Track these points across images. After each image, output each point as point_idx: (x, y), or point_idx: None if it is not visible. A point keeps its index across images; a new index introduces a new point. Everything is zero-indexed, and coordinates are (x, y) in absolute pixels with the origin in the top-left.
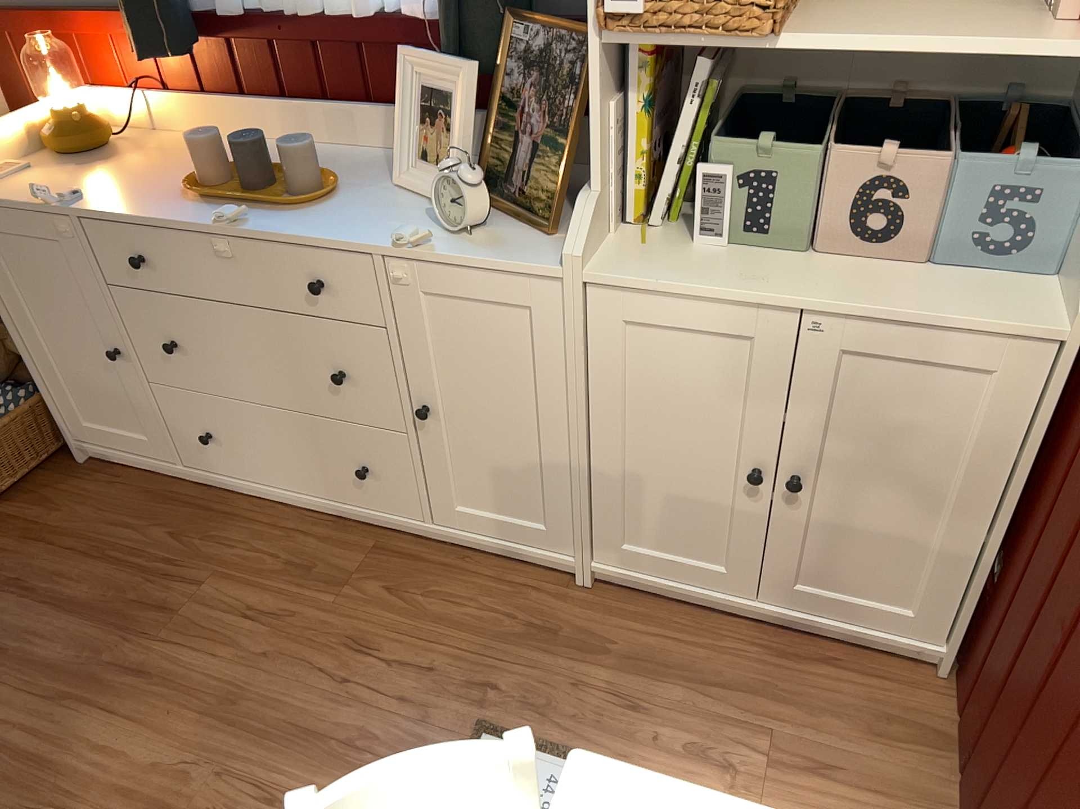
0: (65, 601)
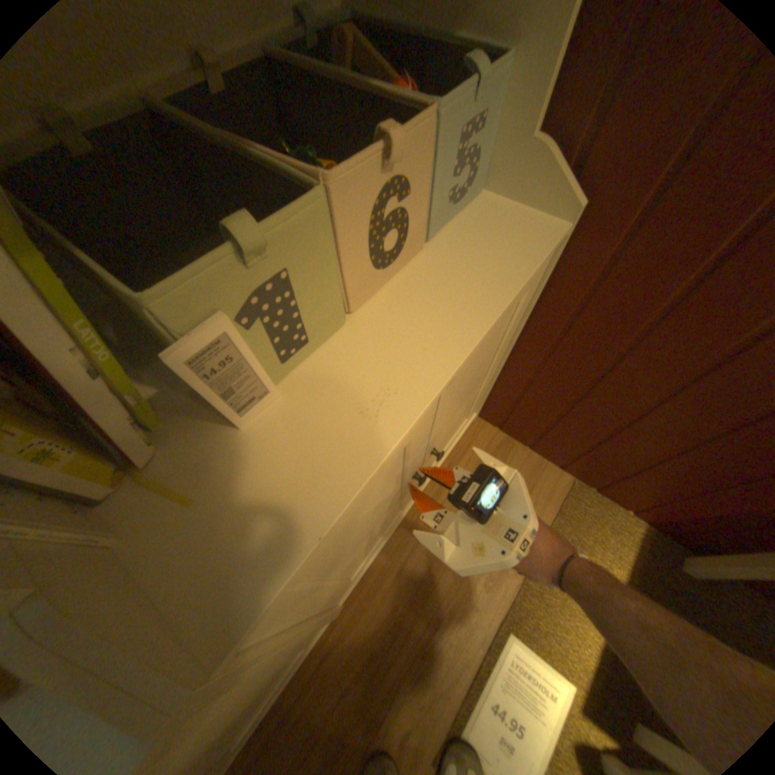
0: None
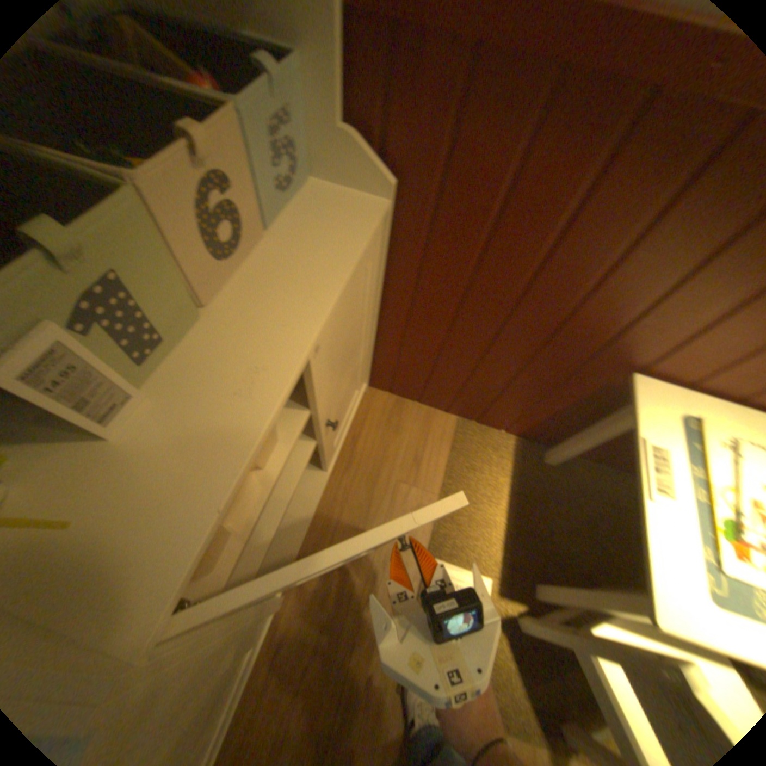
0: None
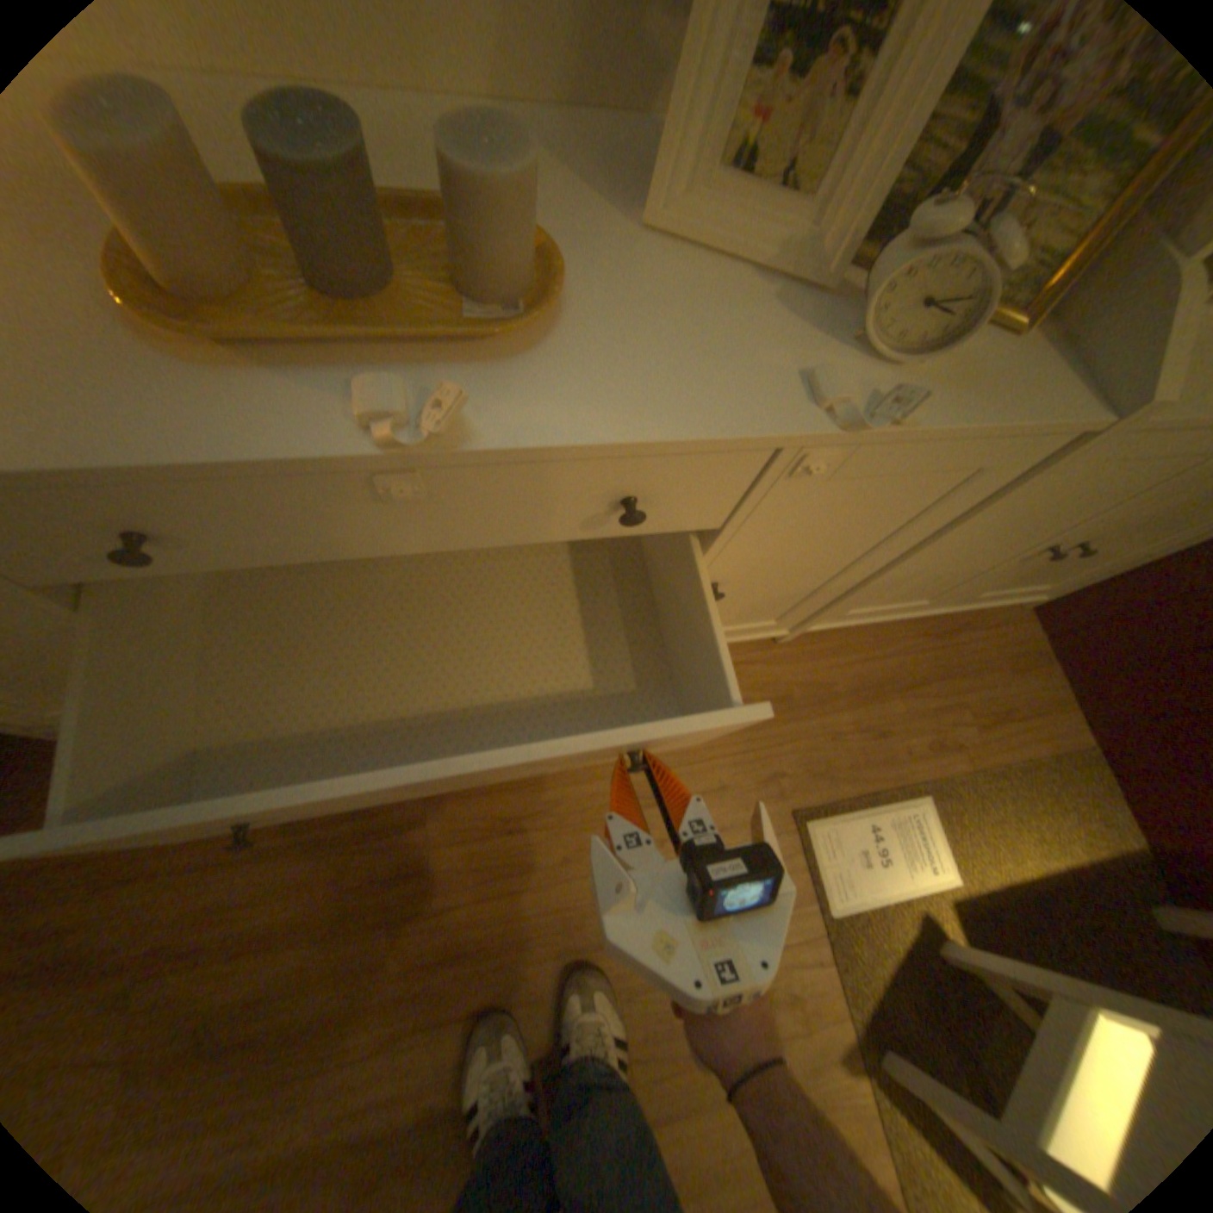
0: (256, 953)
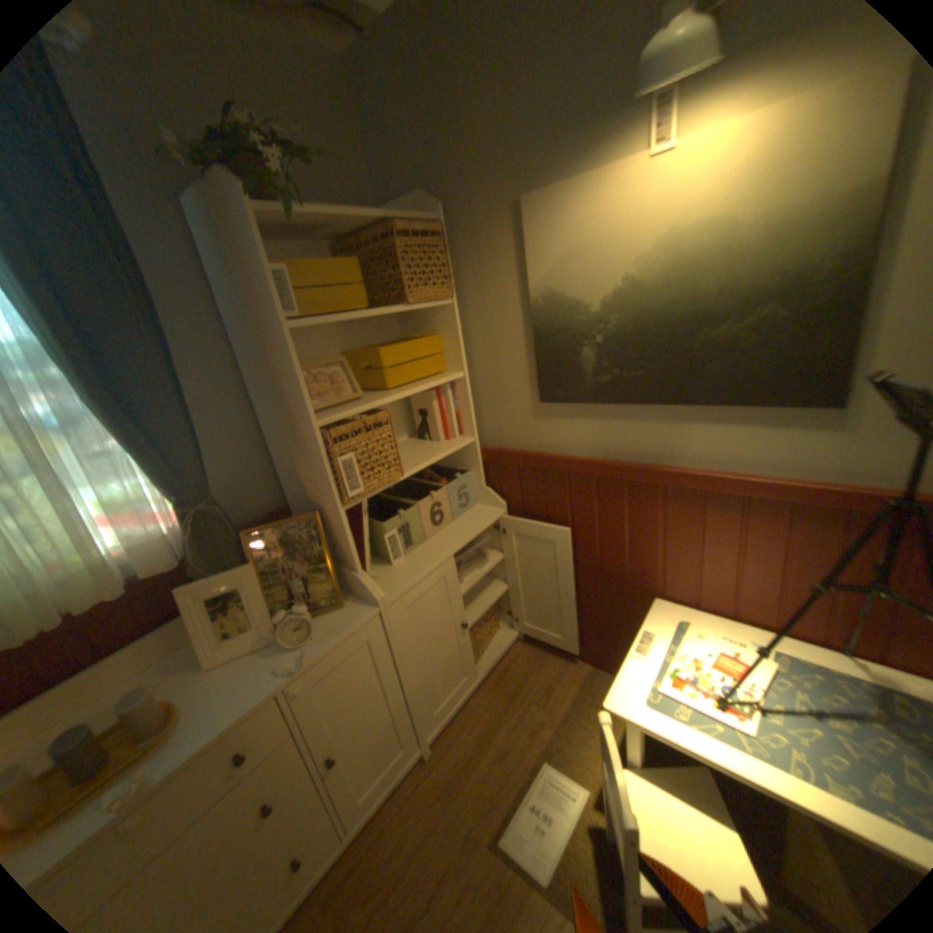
0: None
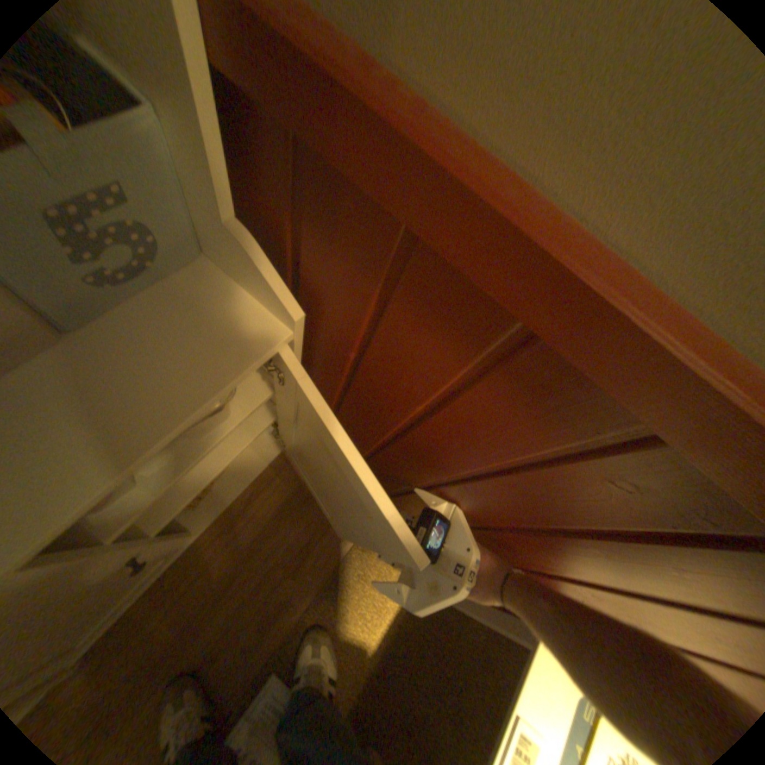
0: None
